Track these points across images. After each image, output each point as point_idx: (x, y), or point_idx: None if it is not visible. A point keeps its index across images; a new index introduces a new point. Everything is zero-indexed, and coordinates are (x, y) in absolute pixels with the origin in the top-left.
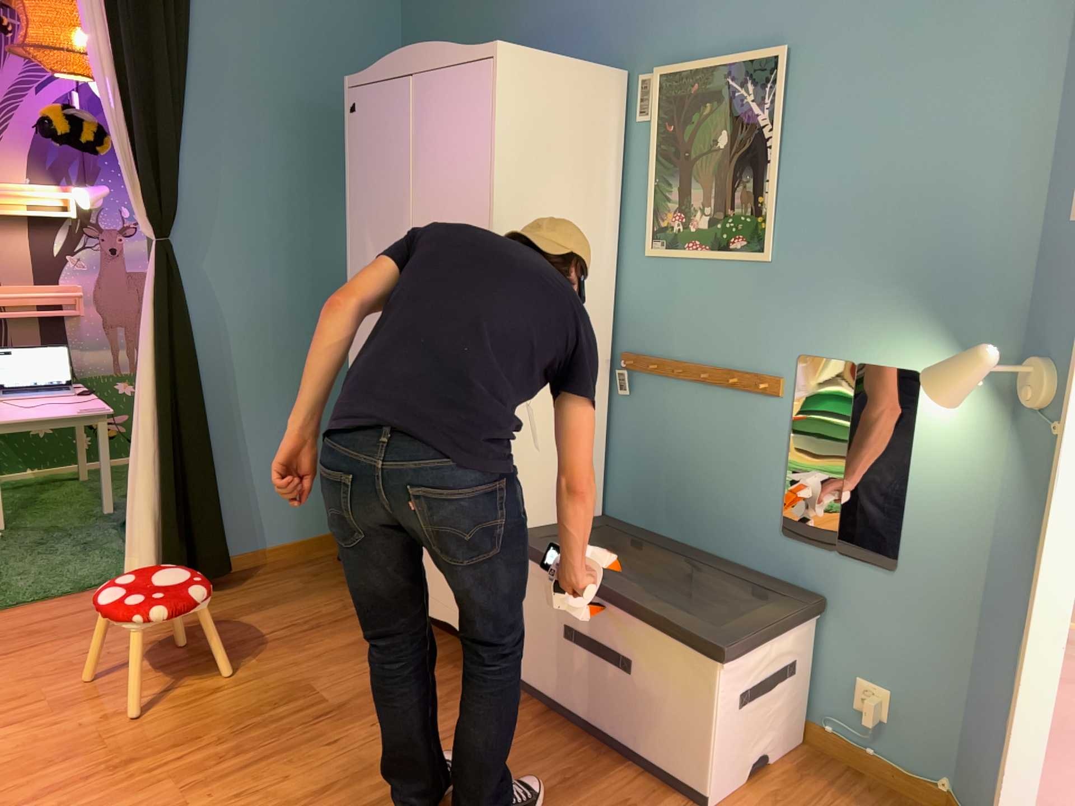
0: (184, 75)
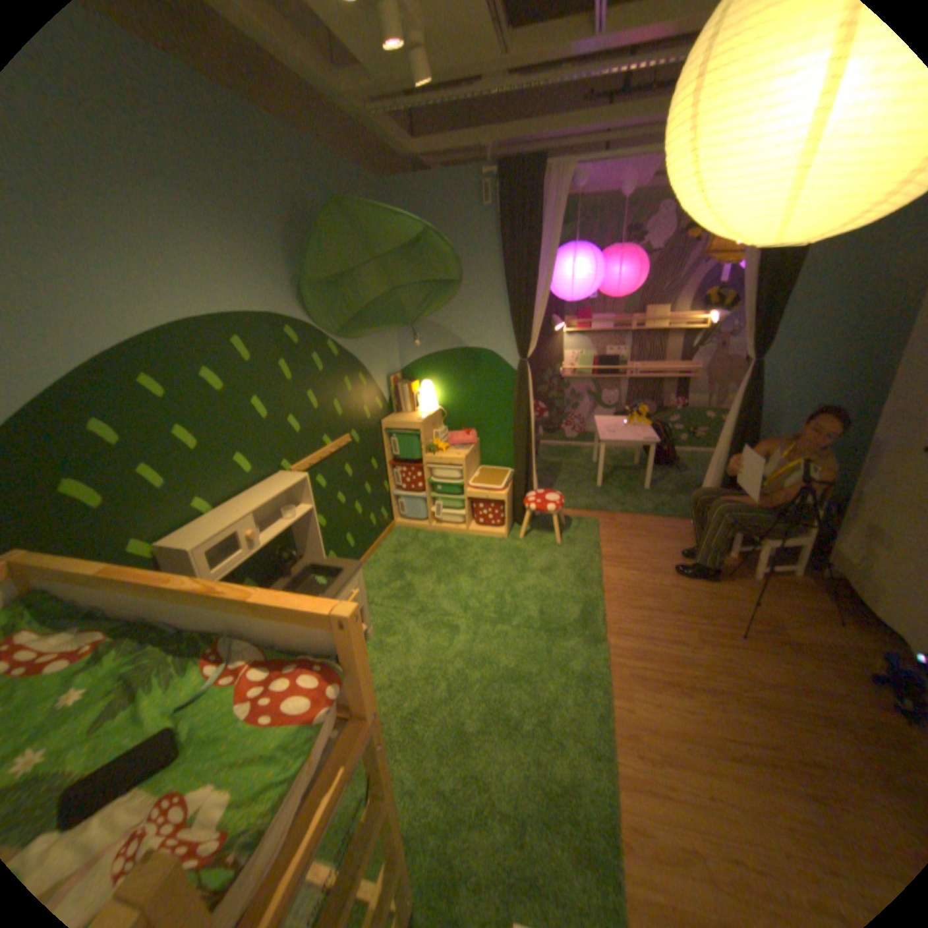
0: (800, 264)
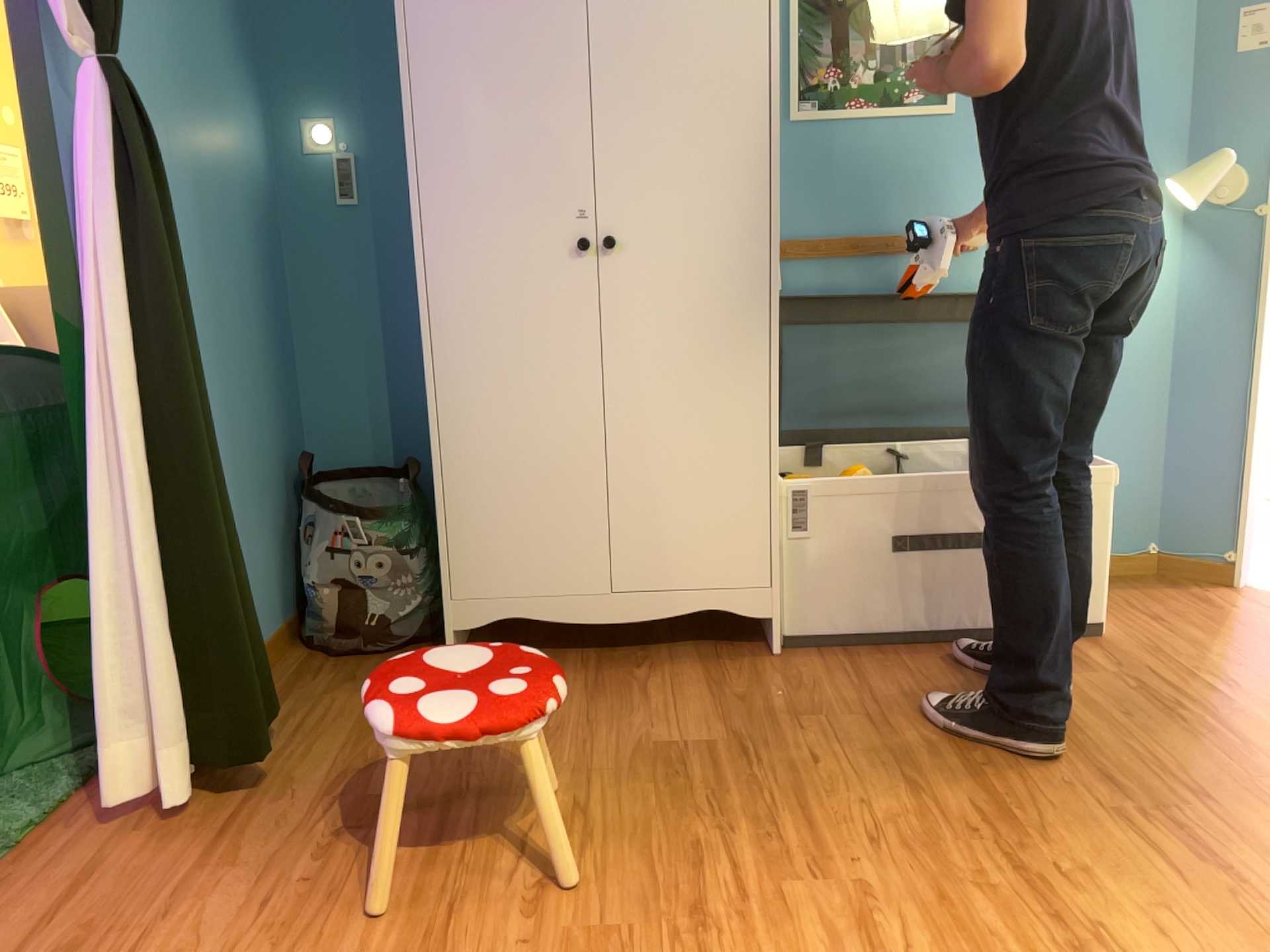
0: None
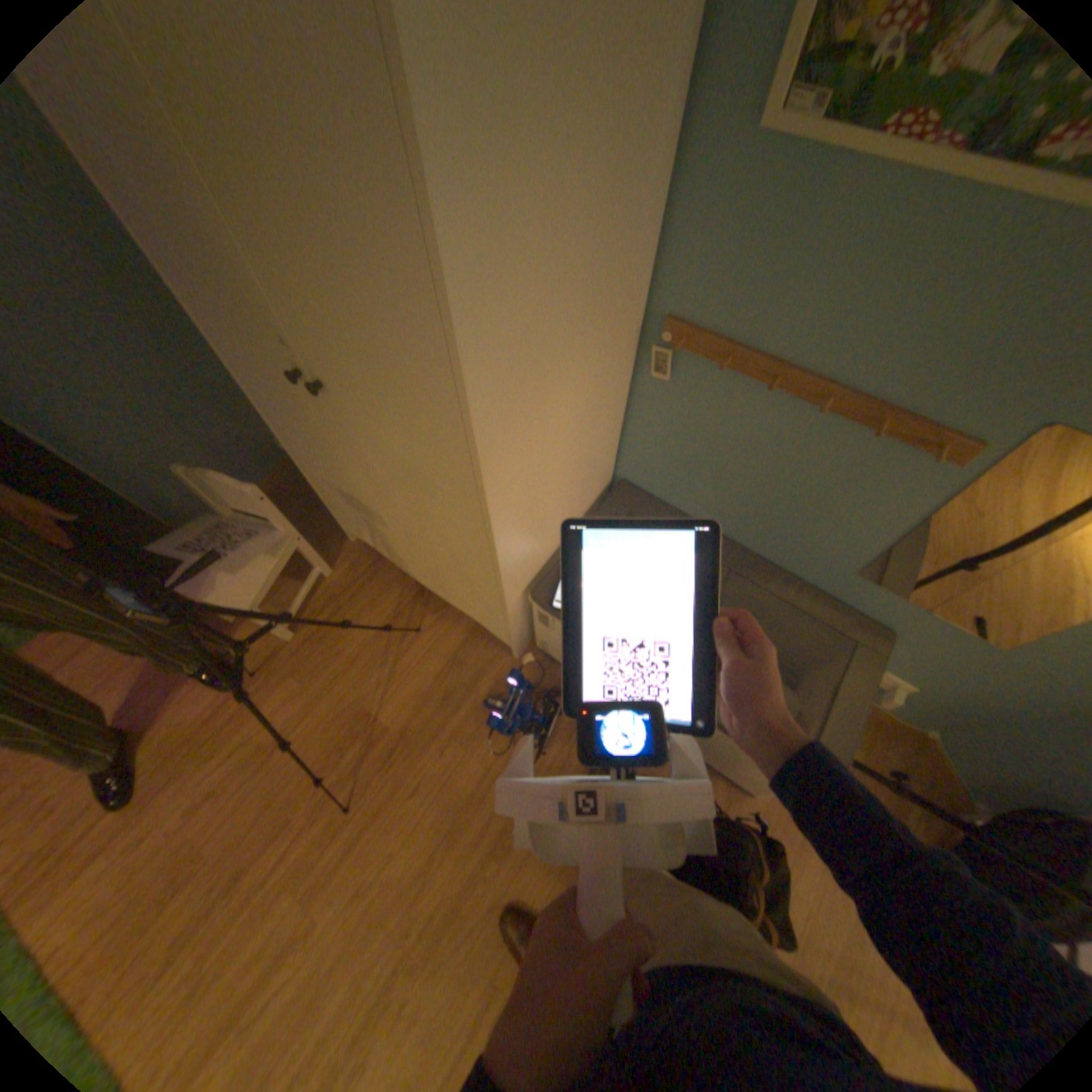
0: None
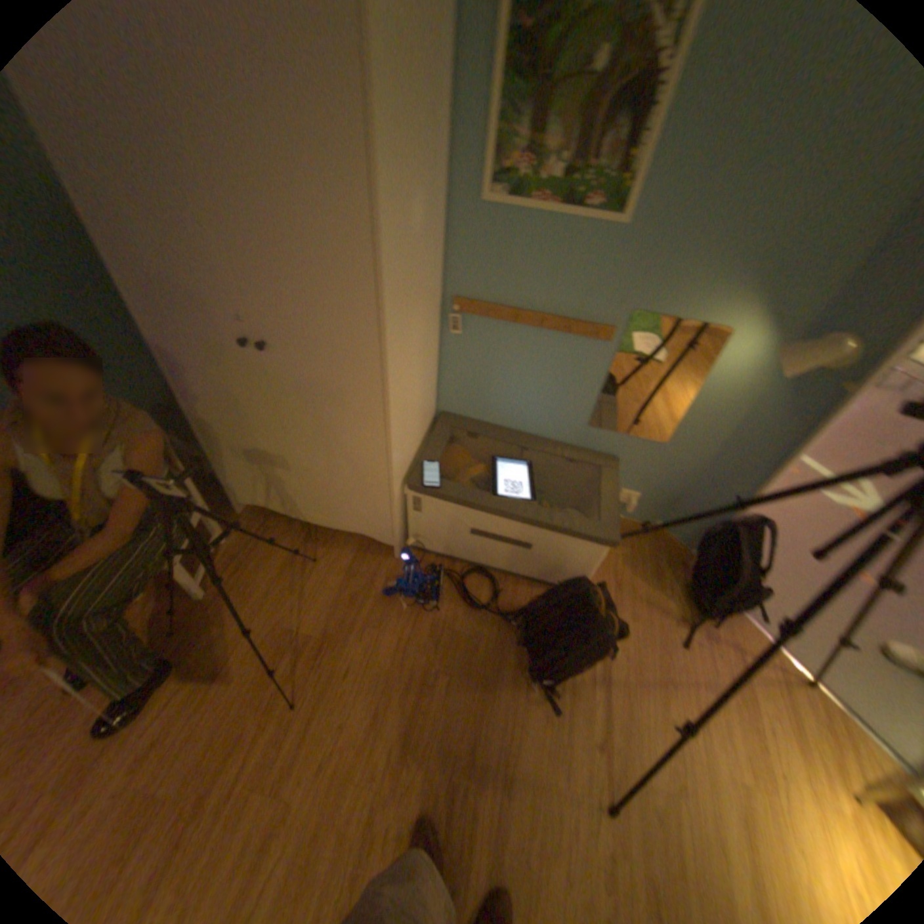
0: None
